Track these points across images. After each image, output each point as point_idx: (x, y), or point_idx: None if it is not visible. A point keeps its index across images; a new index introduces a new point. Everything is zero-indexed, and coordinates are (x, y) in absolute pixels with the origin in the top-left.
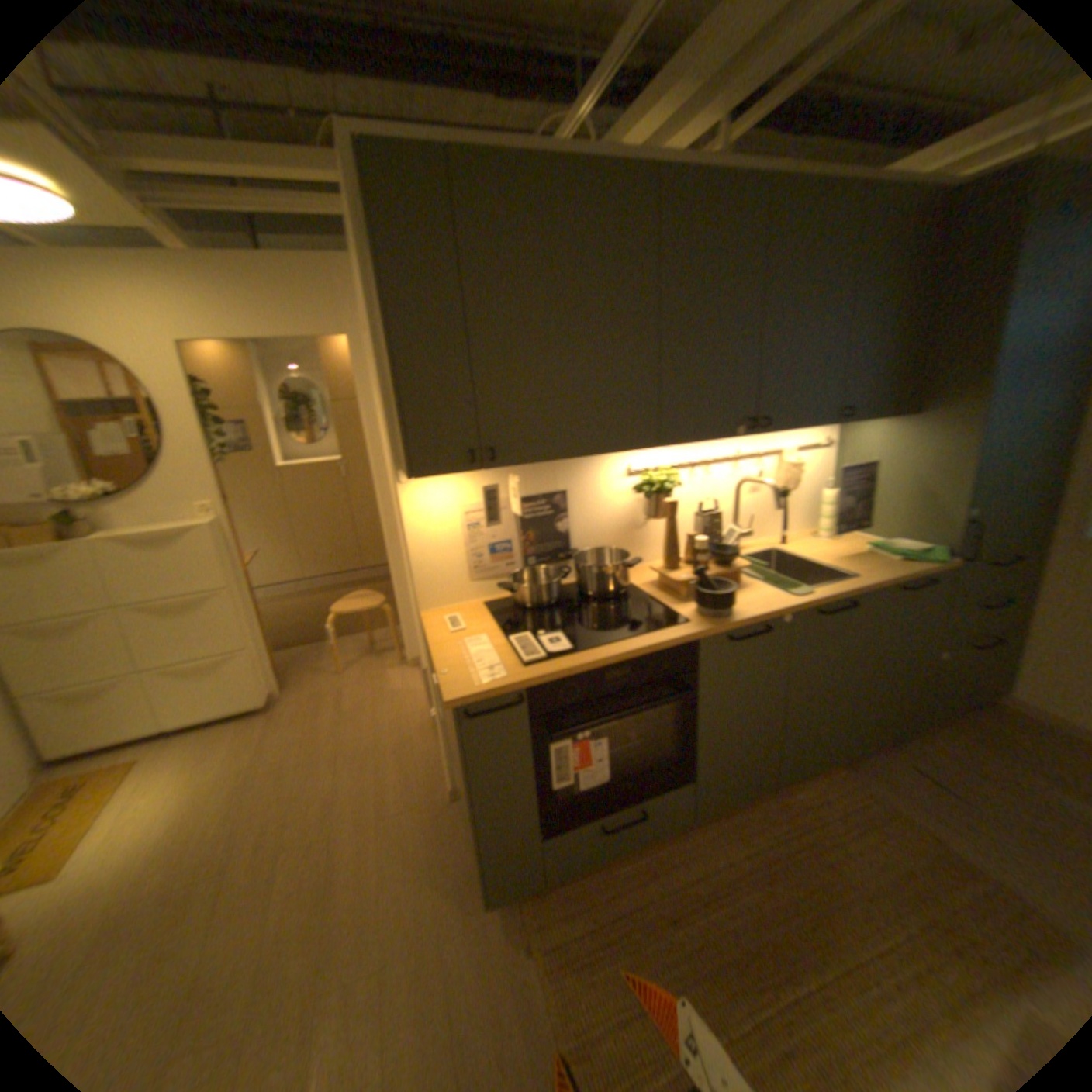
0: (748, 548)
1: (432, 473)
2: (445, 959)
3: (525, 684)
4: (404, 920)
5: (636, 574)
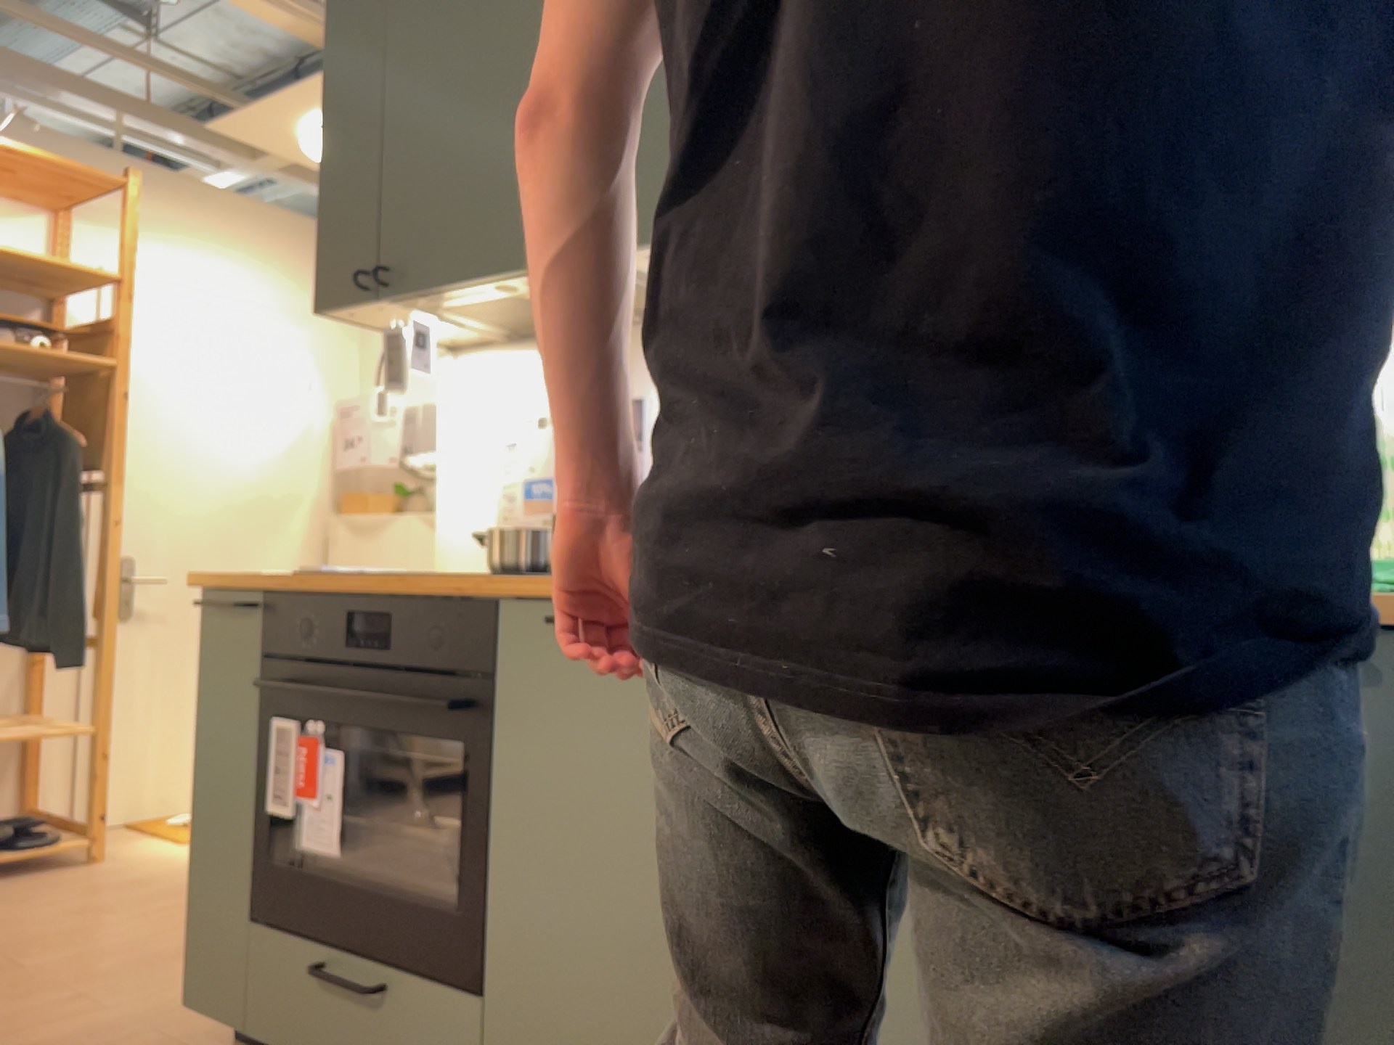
0: None
1: (338, 307)
2: (127, 1044)
3: (254, 581)
4: (182, 1002)
5: None
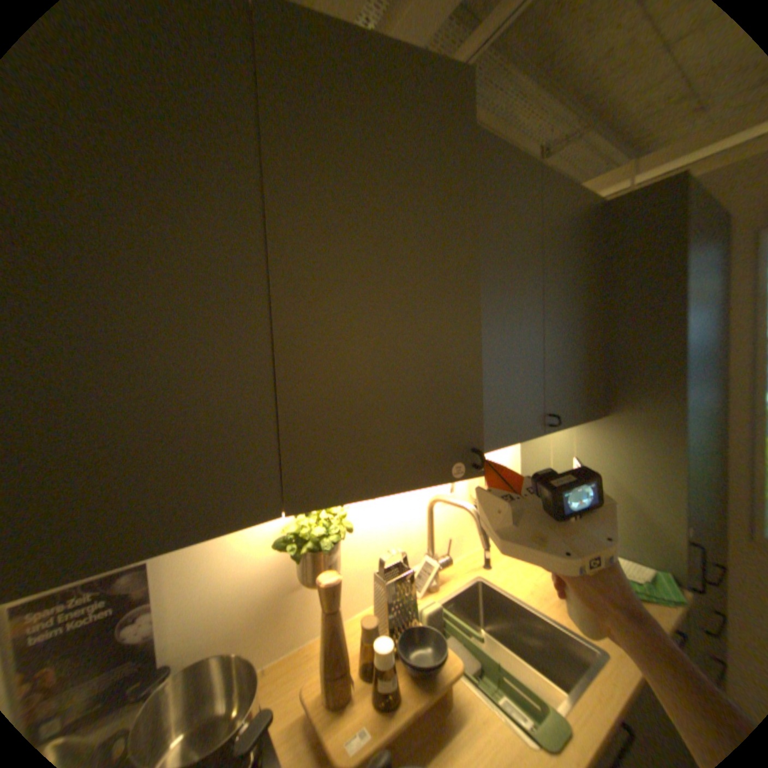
0: (449, 578)
1: None
2: None
3: None
4: None
5: (288, 679)
